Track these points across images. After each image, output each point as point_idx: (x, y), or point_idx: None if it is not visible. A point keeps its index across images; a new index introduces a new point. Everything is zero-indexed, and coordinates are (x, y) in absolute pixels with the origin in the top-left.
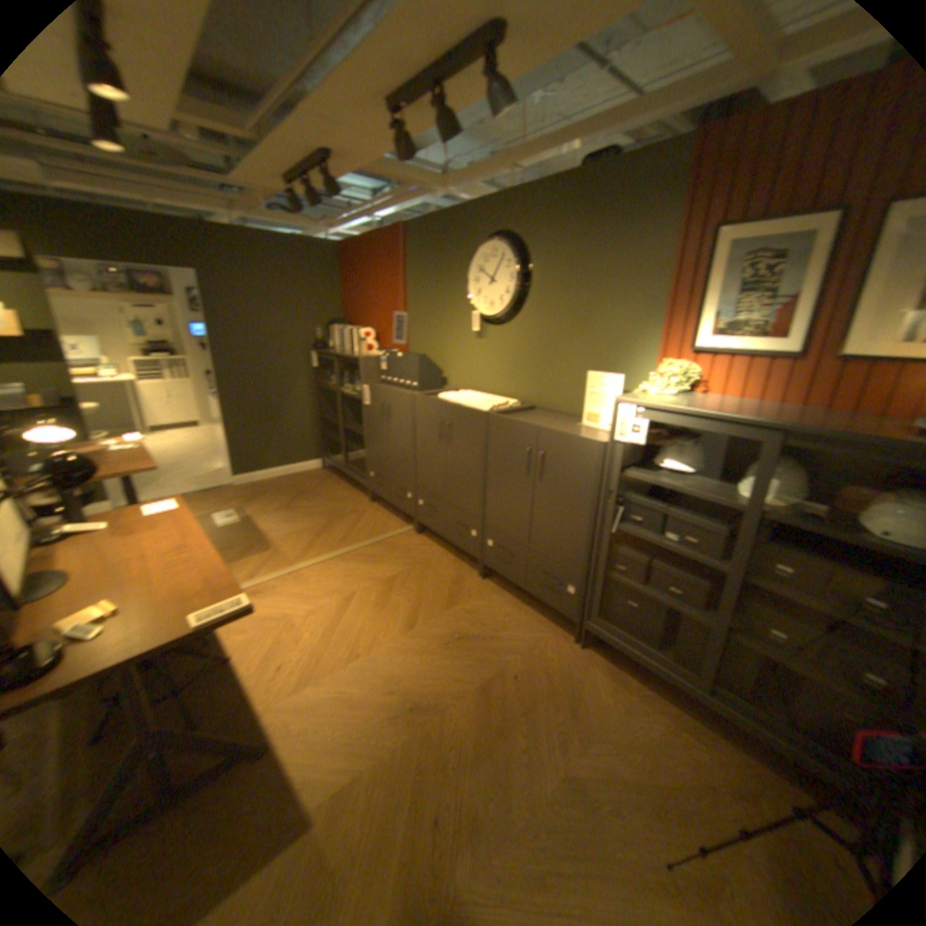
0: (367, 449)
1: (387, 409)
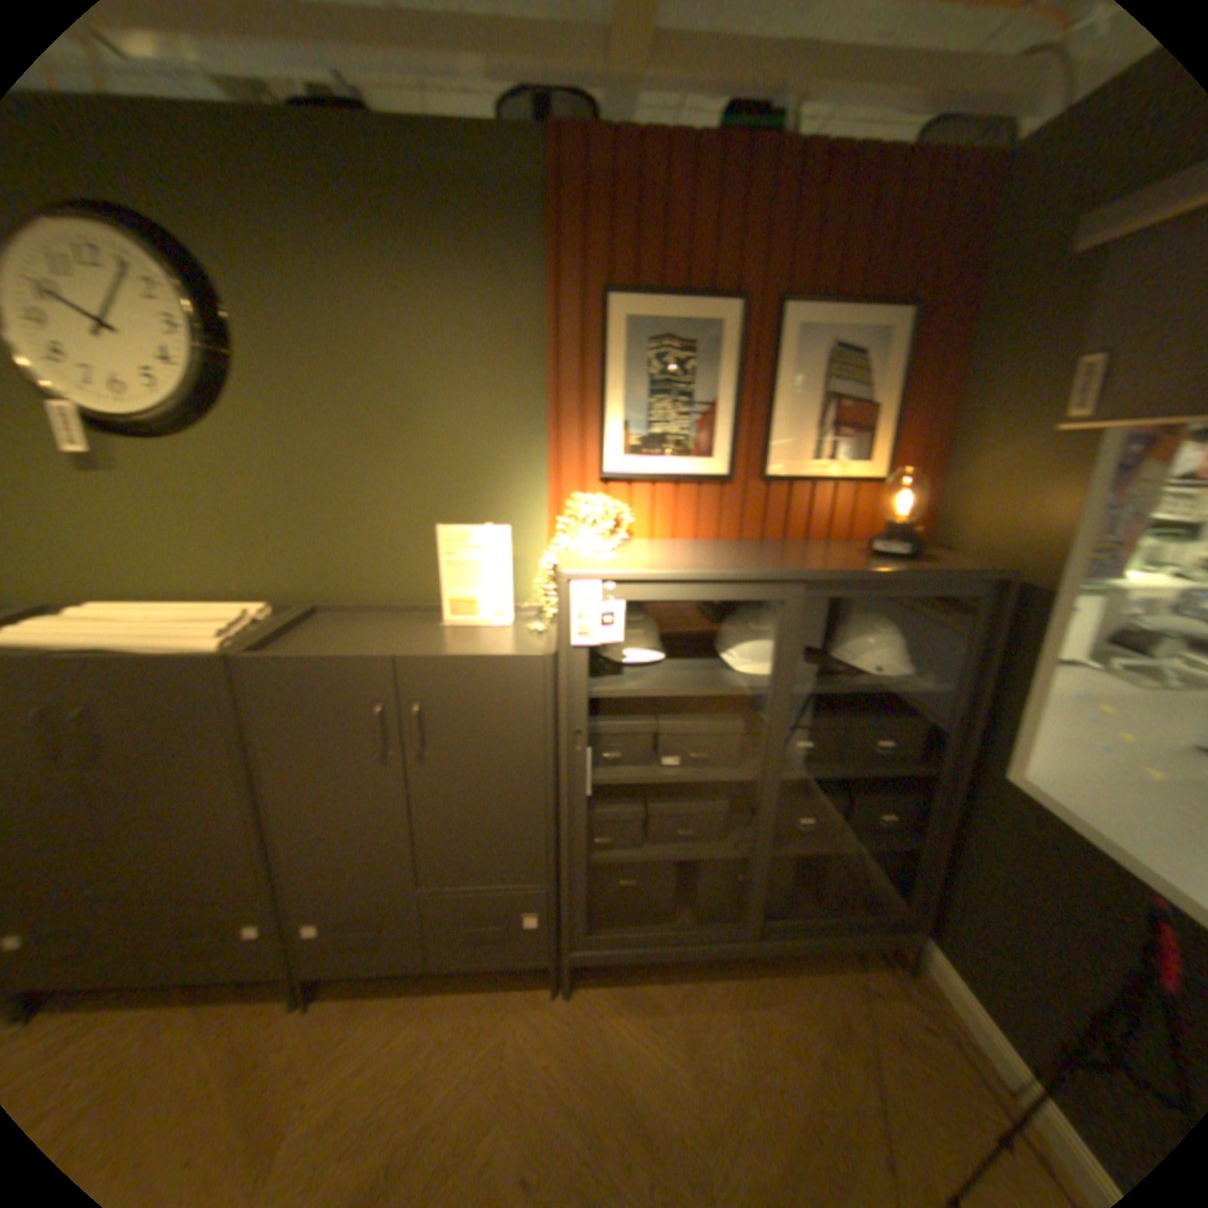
0: None
1: None
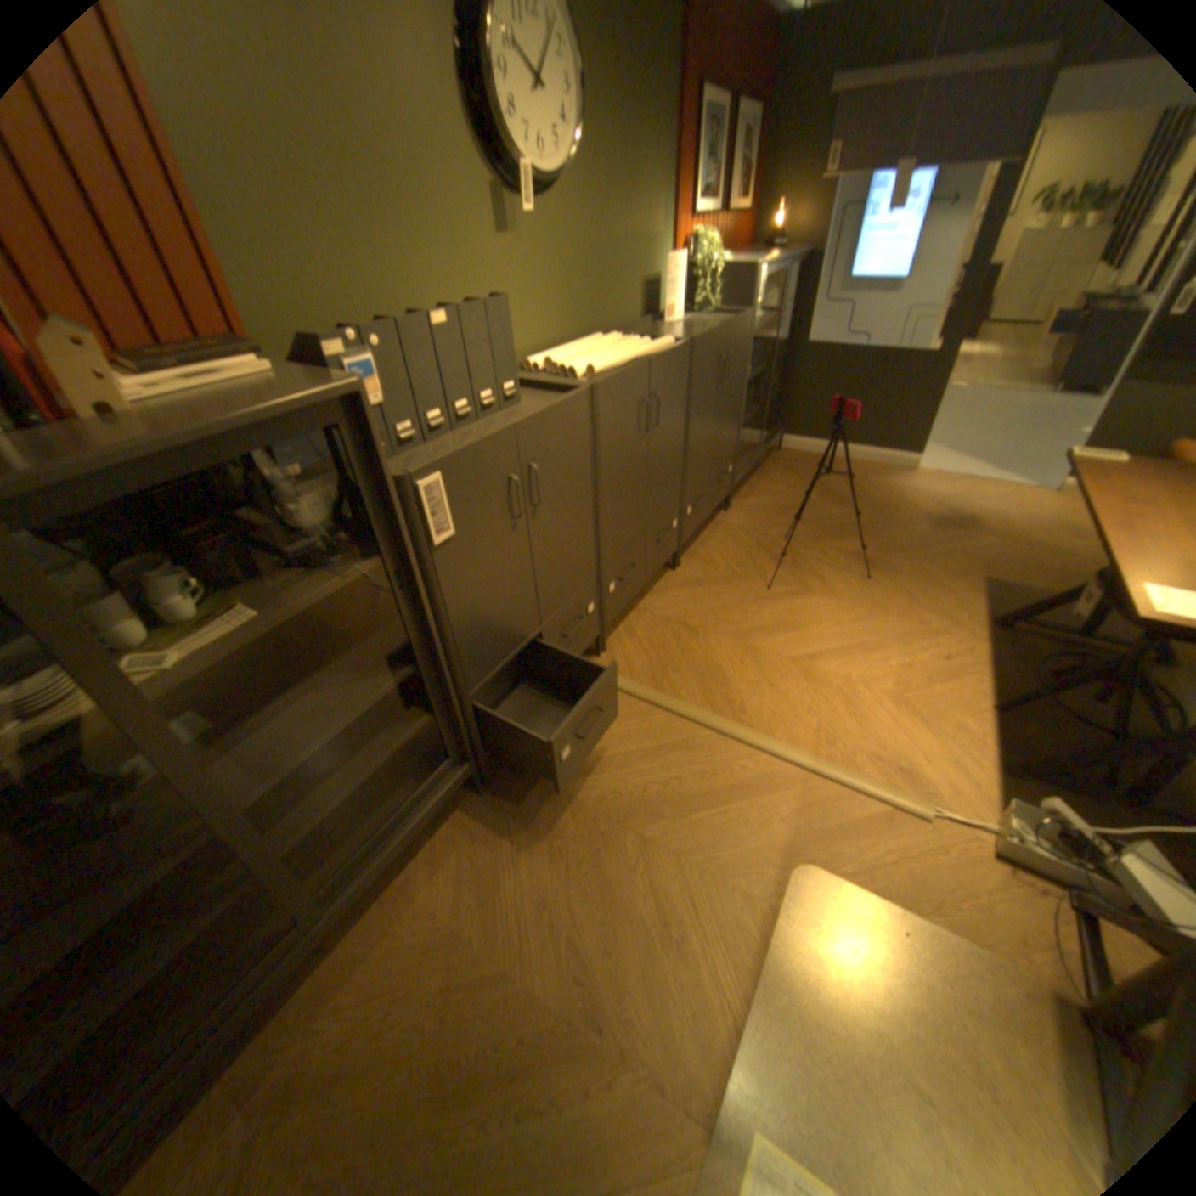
0: (463, 670)
1: (533, 476)
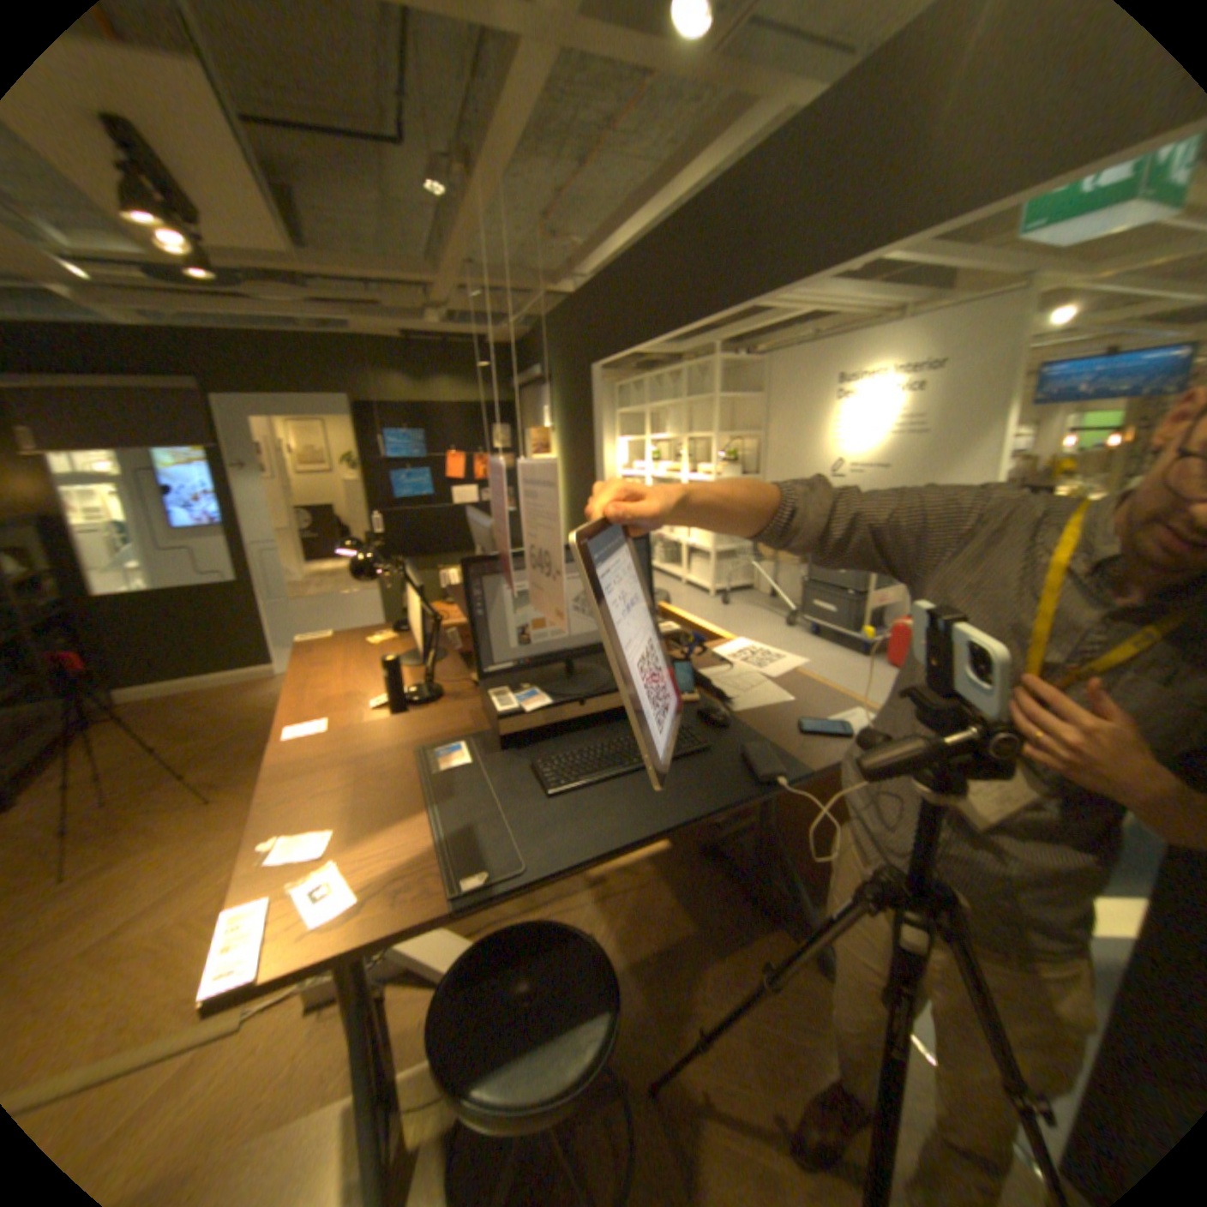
0: None
1: None
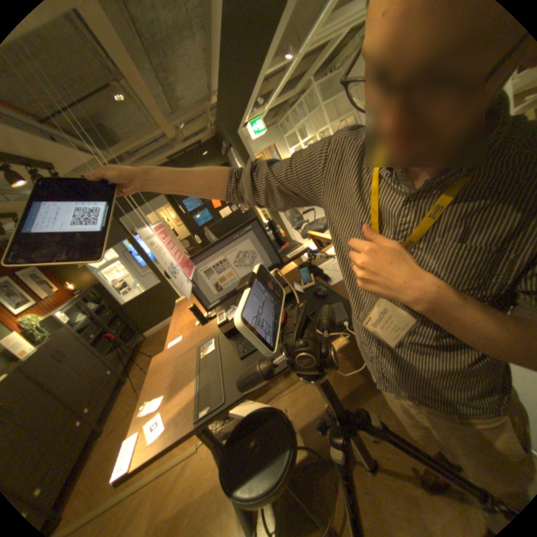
0: None
1: None
